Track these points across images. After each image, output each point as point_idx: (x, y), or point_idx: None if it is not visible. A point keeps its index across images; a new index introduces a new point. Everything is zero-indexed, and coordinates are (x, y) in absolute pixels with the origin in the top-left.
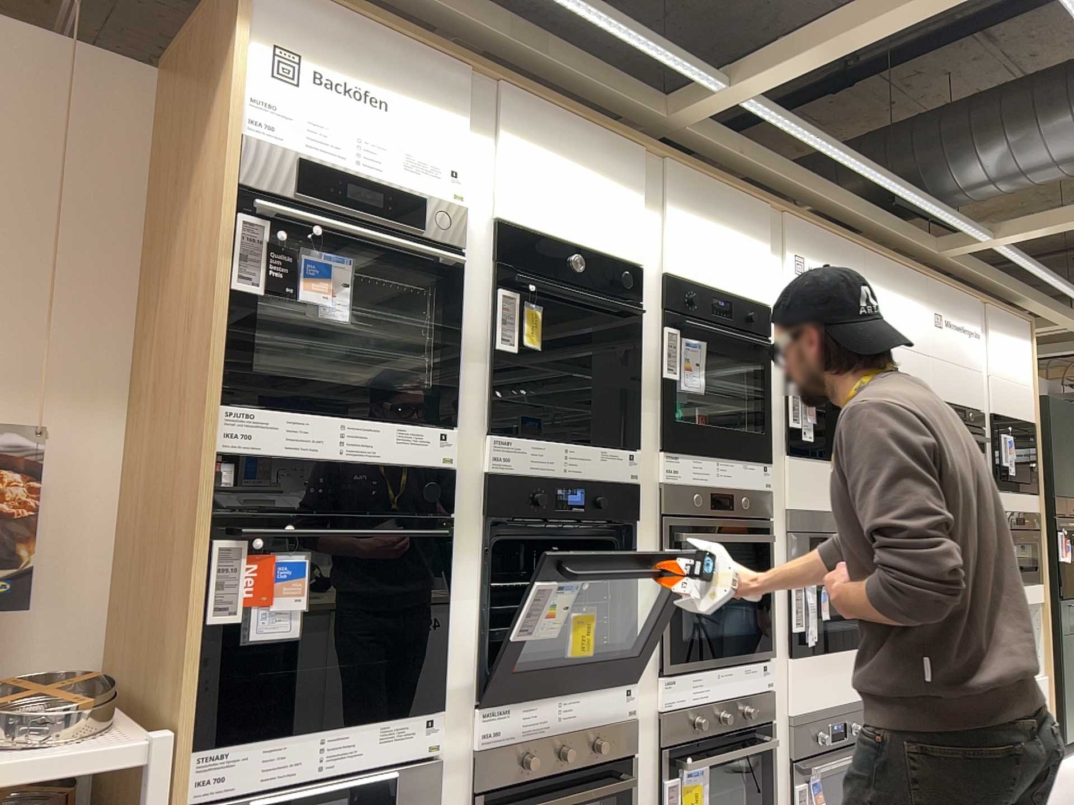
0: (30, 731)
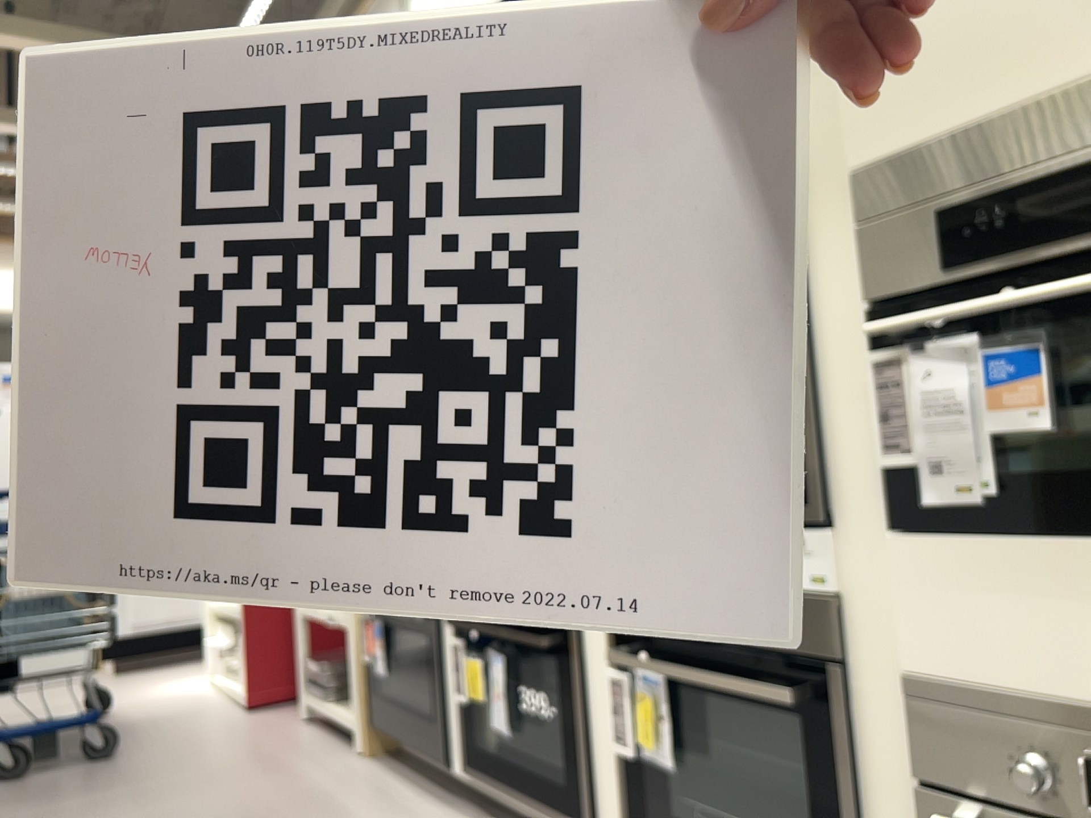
0: None
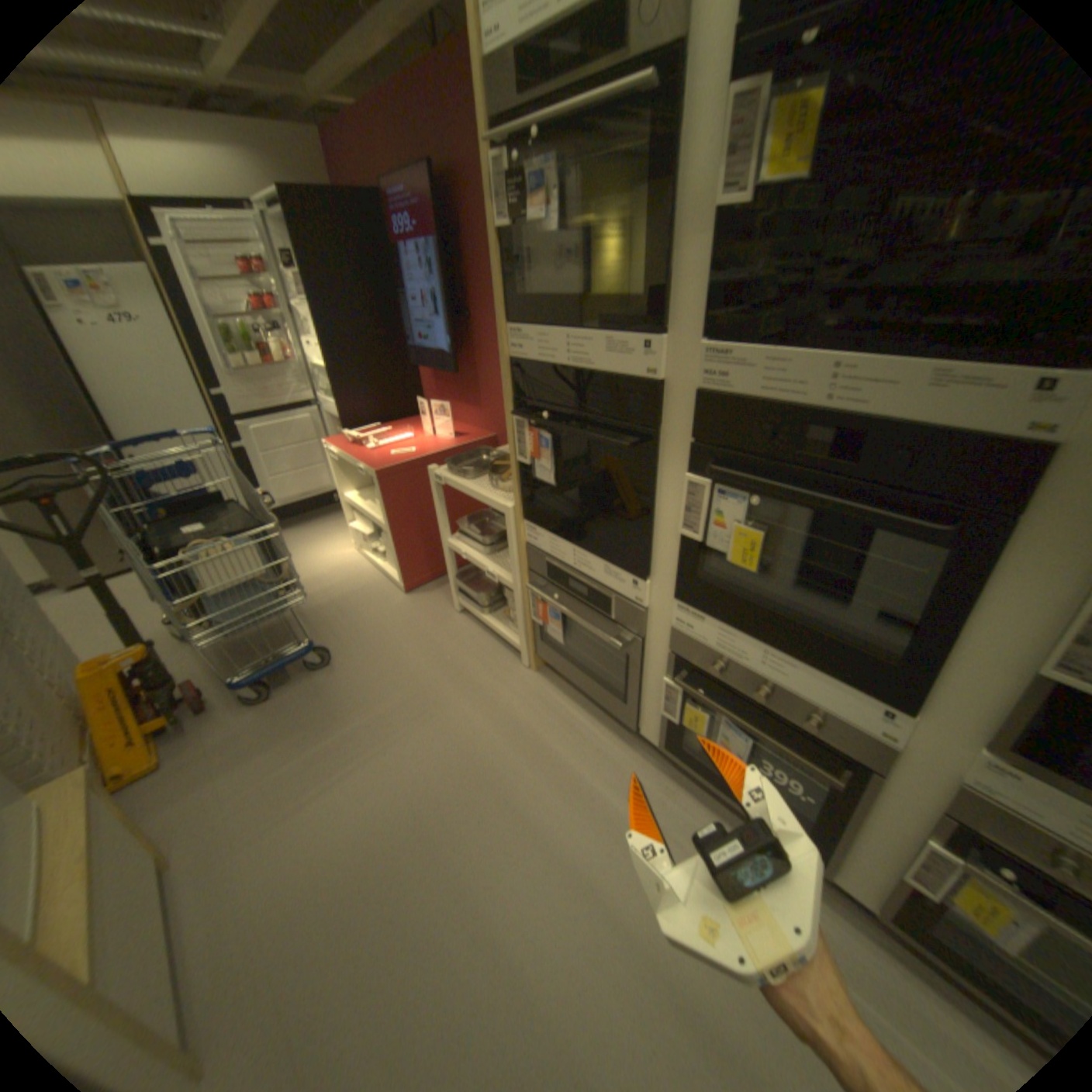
0: (493, 484)
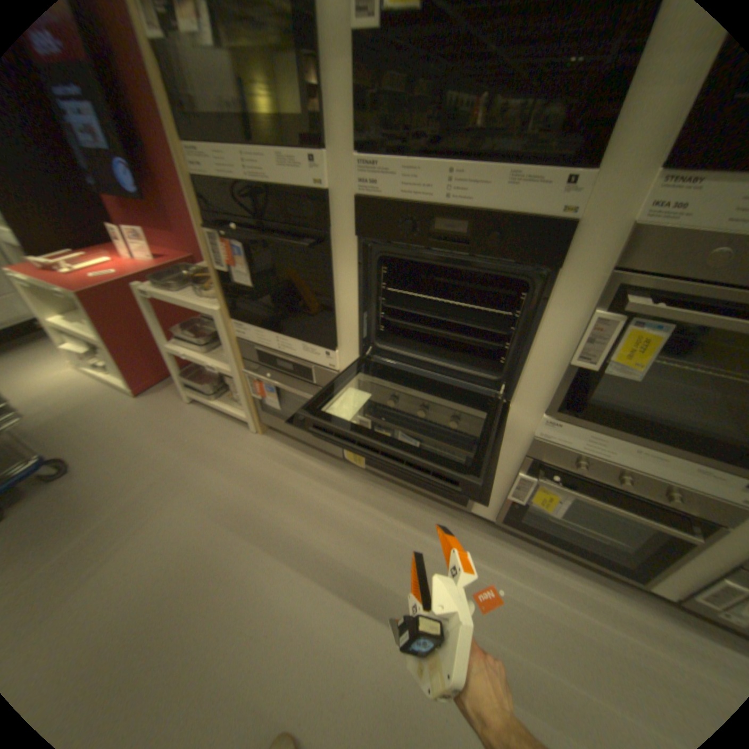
0: (198, 293)
